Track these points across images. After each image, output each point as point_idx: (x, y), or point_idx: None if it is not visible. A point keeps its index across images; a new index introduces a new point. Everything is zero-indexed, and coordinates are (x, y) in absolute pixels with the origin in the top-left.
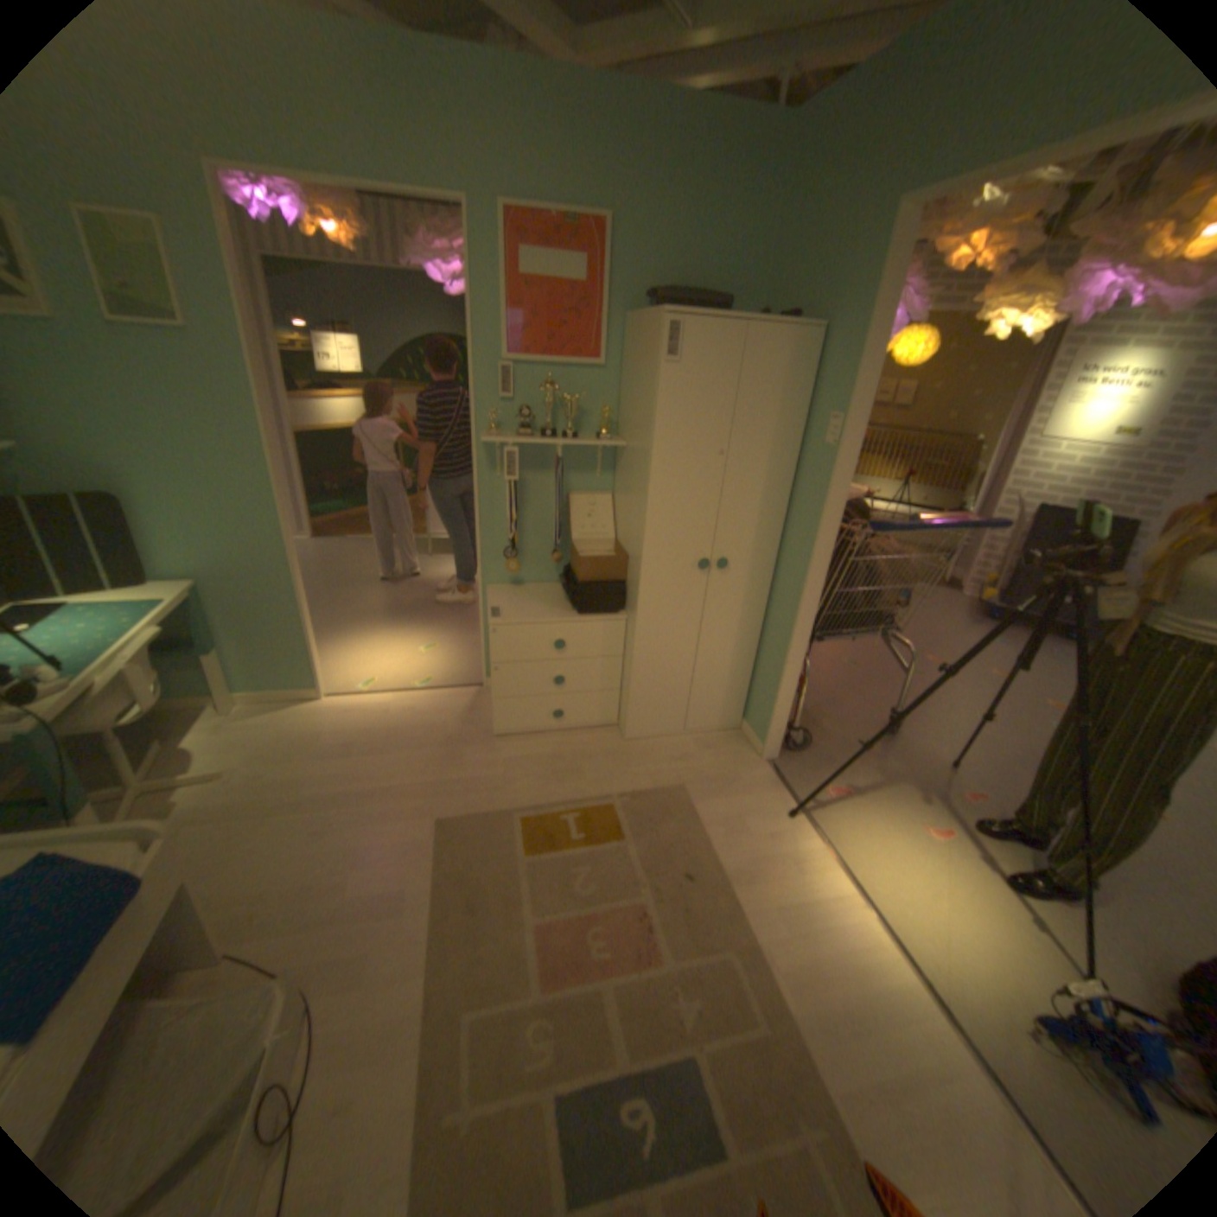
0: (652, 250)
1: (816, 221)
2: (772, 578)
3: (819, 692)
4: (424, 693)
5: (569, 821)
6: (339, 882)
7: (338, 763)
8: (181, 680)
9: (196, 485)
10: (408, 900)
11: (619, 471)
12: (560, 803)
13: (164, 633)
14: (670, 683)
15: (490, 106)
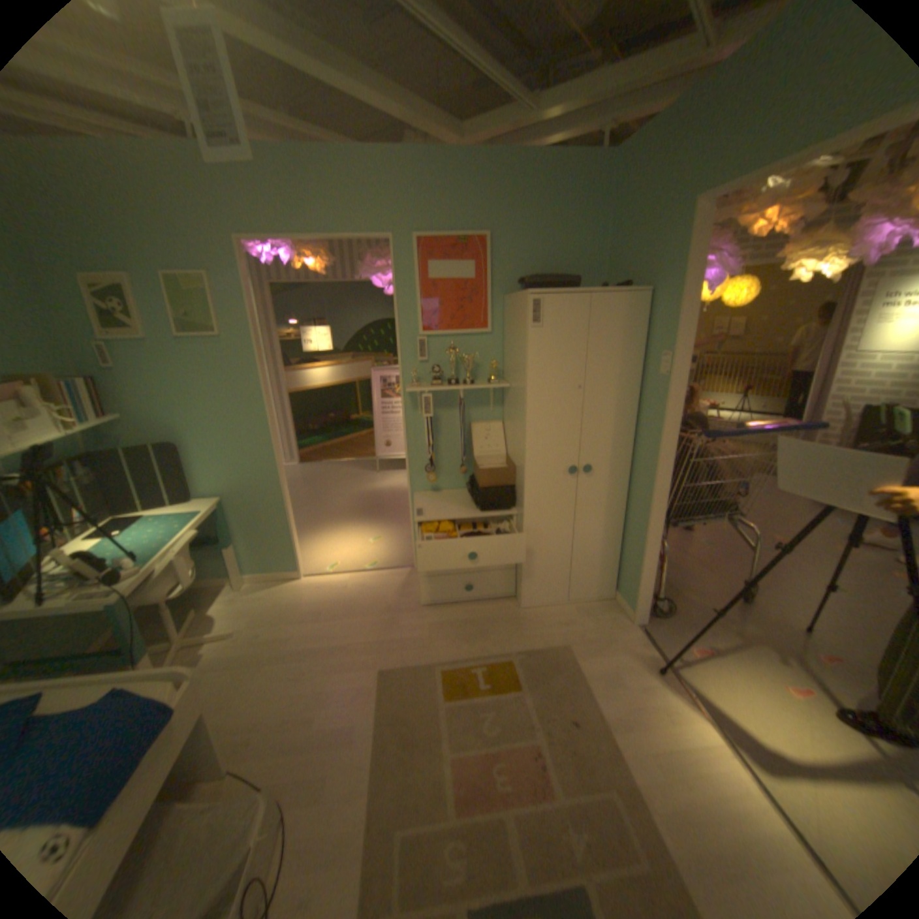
0: (520, 251)
1: (638, 218)
2: (630, 477)
3: (682, 567)
4: (371, 572)
5: (479, 674)
6: (308, 718)
7: (310, 626)
8: (210, 566)
9: (223, 433)
10: (357, 734)
11: (506, 404)
12: (472, 659)
13: (200, 533)
14: (554, 562)
15: (405, 177)
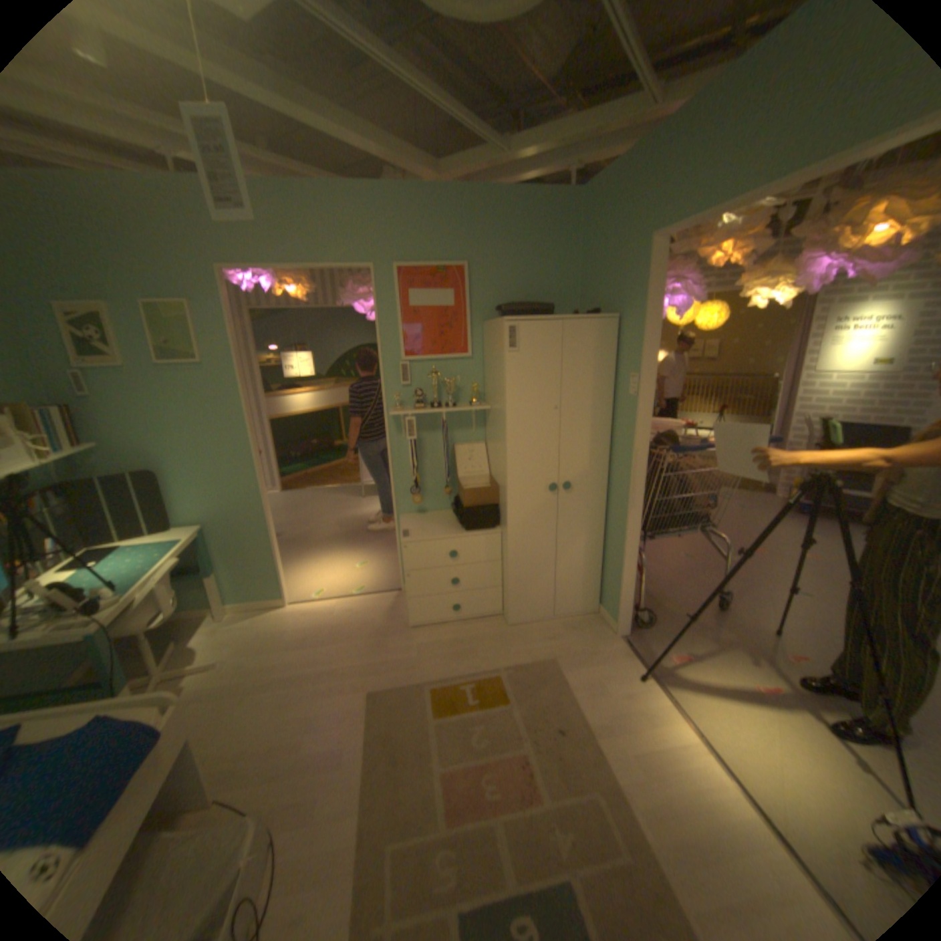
0: (496, 281)
1: (604, 251)
2: (607, 493)
3: (662, 580)
4: (358, 598)
5: (467, 691)
6: (296, 743)
7: (296, 653)
8: (190, 597)
9: (204, 461)
10: (346, 756)
11: (488, 426)
12: (460, 677)
13: (180, 563)
14: (539, 578)
15: (385, 211)
